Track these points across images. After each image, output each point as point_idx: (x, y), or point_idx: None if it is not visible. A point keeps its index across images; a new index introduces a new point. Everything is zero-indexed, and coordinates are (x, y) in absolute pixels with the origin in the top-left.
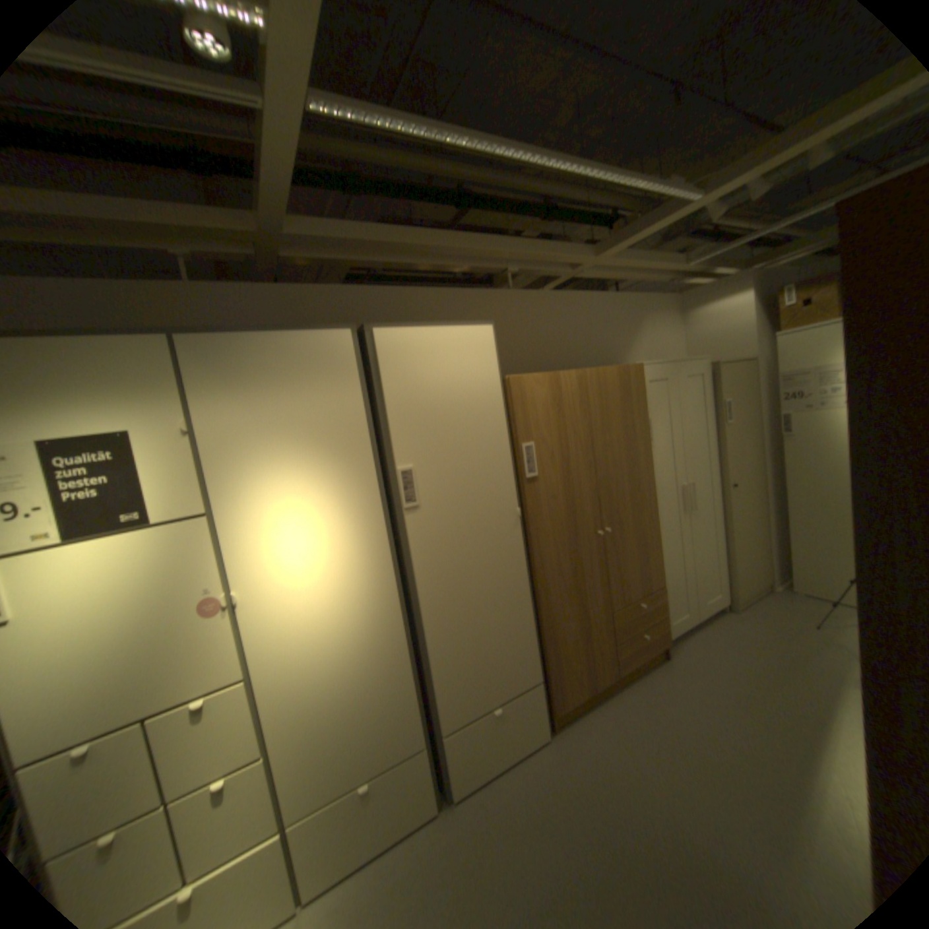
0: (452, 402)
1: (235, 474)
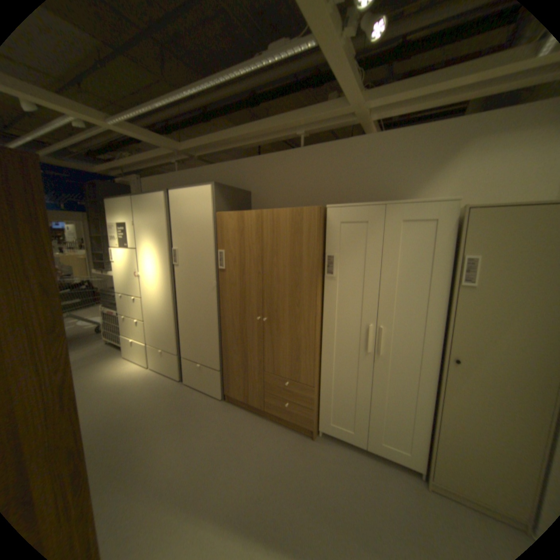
0: (191, 224)
1: (140, 239)
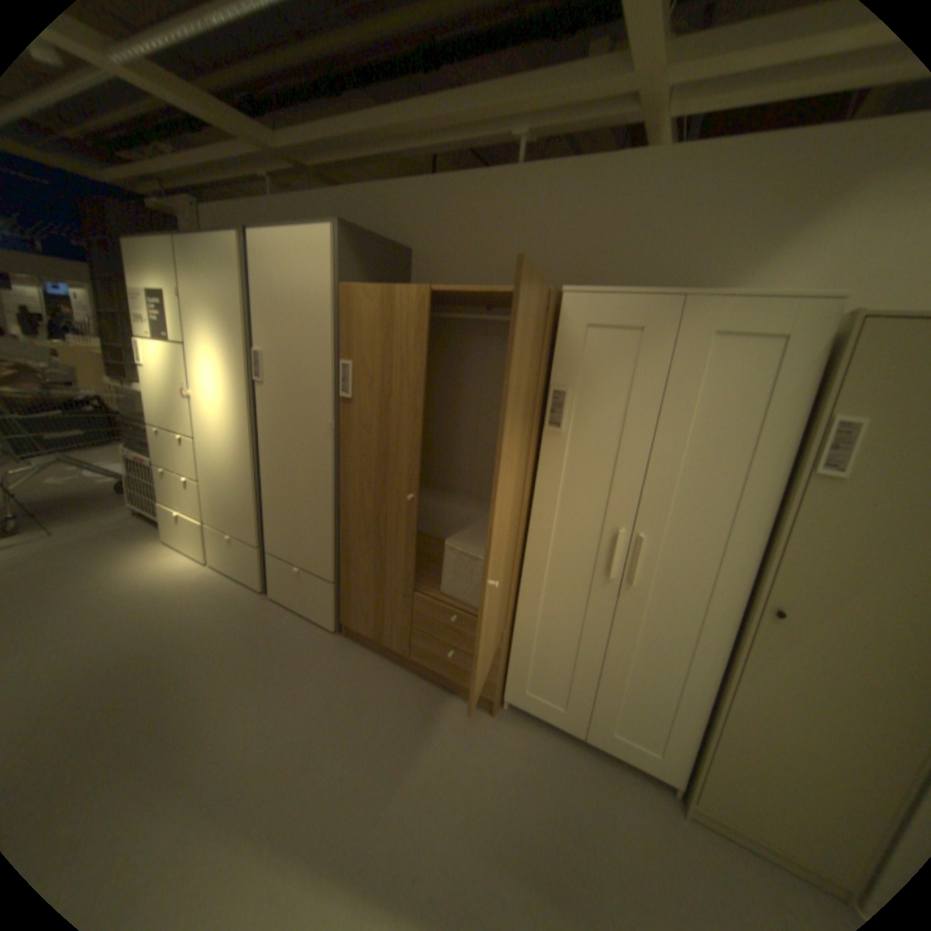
0: (291, 303)
1: (191, 325)
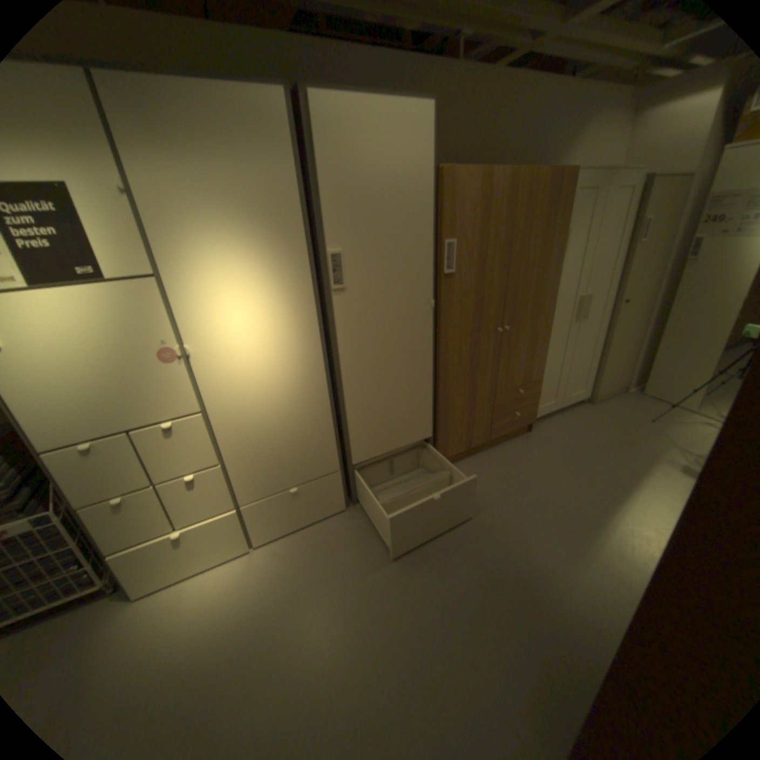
0: (384, 187)
1: (177, 239)
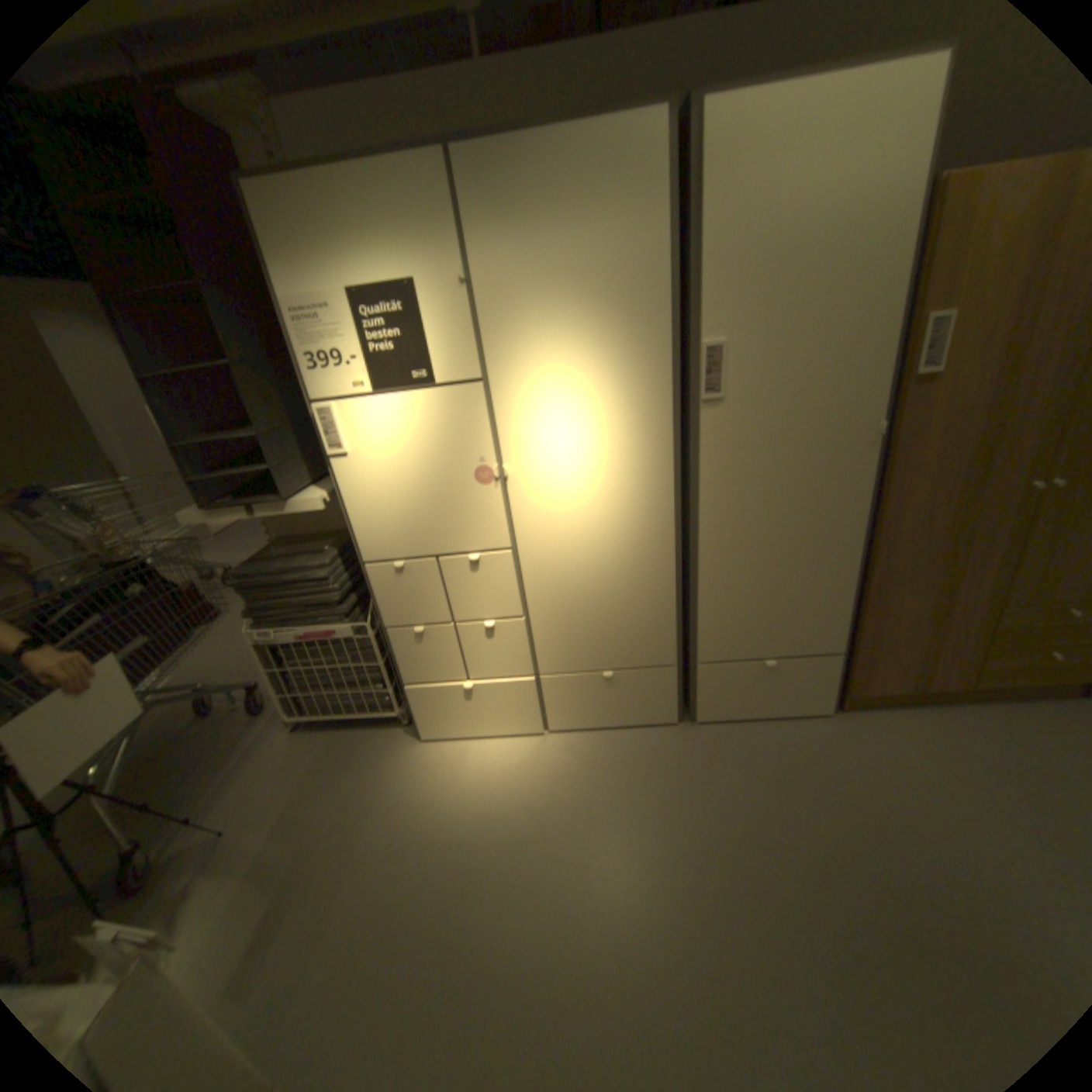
0: (815, 231)
1: (510, 336)
